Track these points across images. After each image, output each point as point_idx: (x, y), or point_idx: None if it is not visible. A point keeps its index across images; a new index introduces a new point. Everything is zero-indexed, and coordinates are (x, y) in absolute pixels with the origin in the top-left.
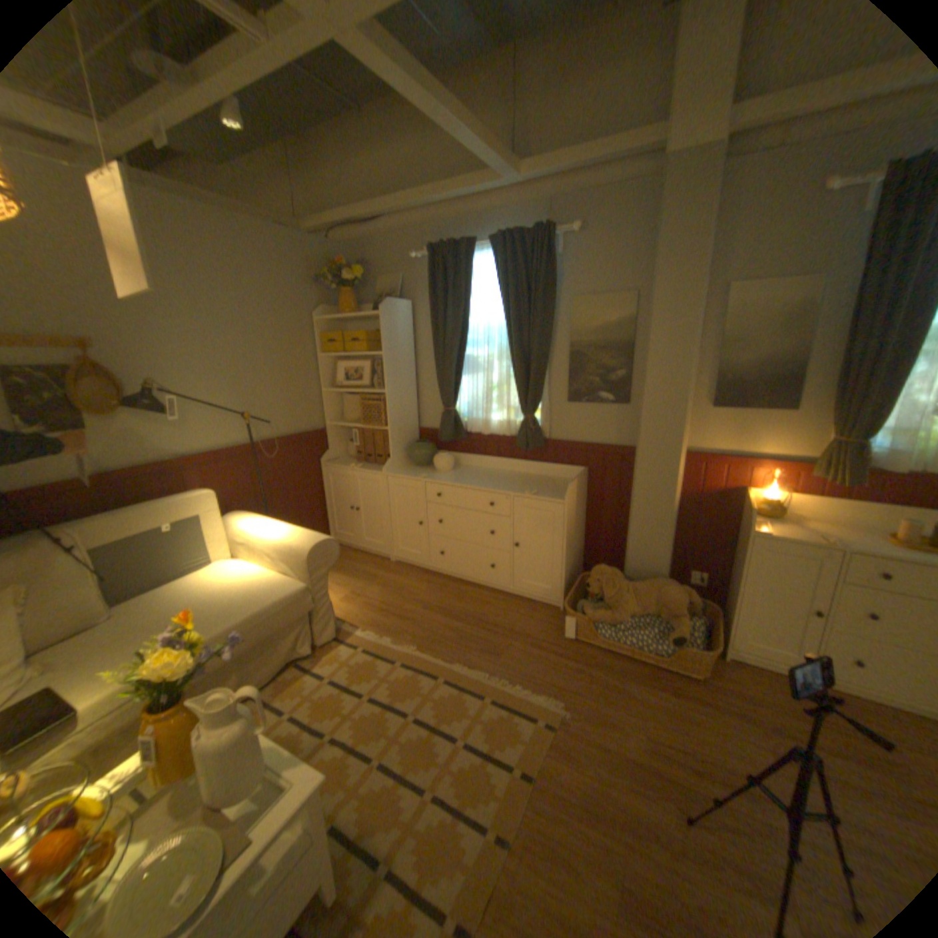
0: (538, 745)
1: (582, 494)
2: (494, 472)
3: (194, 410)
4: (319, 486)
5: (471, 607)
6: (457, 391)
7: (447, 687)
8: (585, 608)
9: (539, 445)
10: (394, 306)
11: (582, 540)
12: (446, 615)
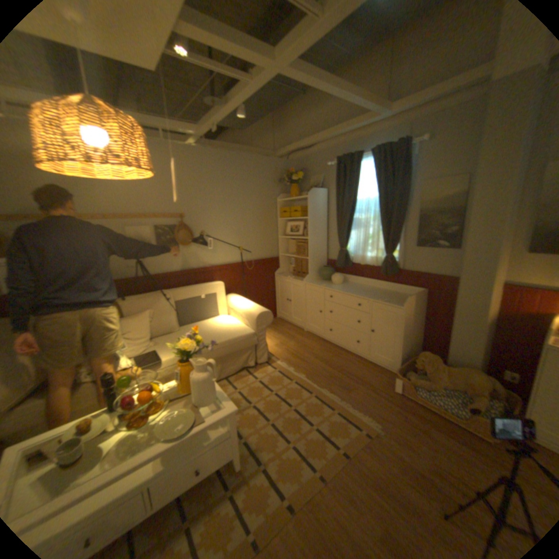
0: (358, 443)
1: (422, 306)
2: (367, 287)
3: (220, 245)
4: (273, 286)
5: (342, 362)
6: (348, 238)
7: (316, 399)
8: (411, 377)
9: (394, 272)
10: (317, 192)
11: (421, 336)
12: (326, 364)
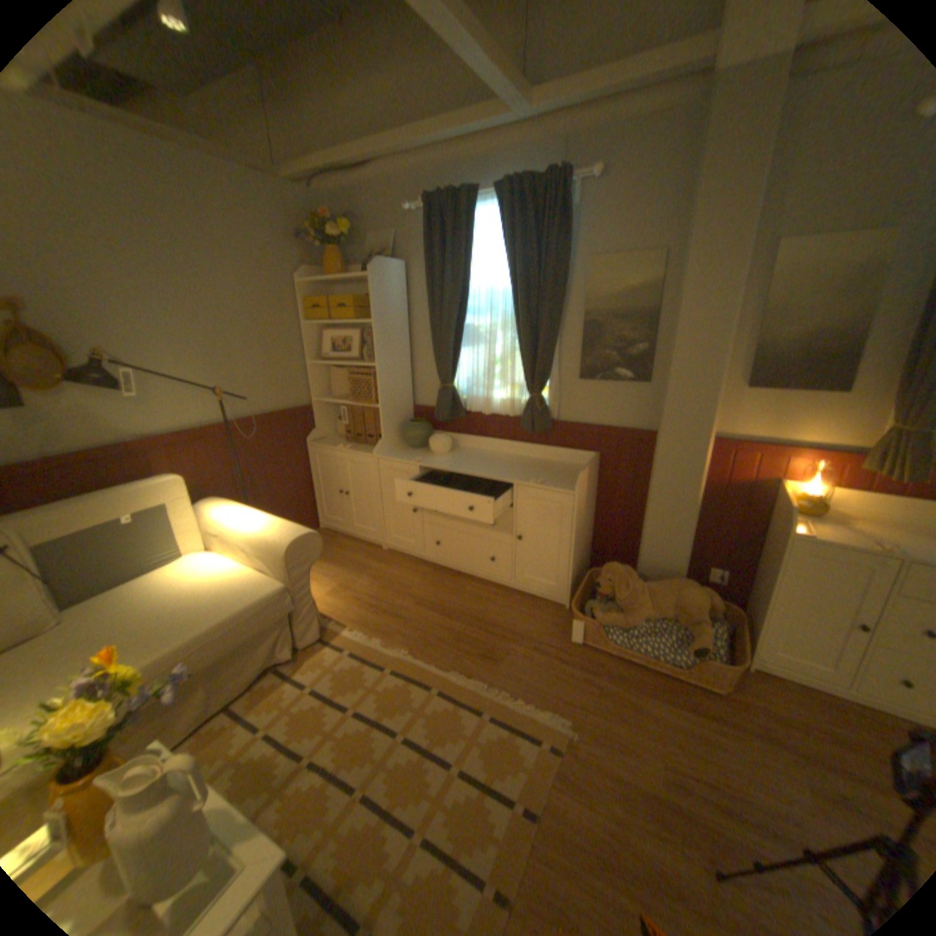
0: (543, 774)
1: (593, 482)
2: (495, 455)
3: (158, 384)
4: (305, 467)
5: (468, 603)
6: (456, 365)
7: (441, 699)
8: (595, 611)
9: (546, 427)
10: (385, 267)
11: (591, 531)
12: (441, 613)
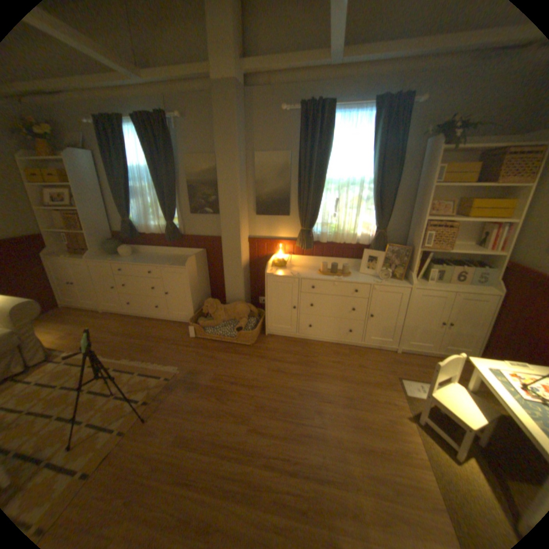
0: (156, 389)
1: (203, 264)
2: (156, 255)
3: None
4: (41, 272)
5: (143, 331)
6: (127, 209)
7: (113, 373)
8: (199, 321)
9: (176, 238)
10: (75, 155)
11: (207, 288)
12: (125, 338)
